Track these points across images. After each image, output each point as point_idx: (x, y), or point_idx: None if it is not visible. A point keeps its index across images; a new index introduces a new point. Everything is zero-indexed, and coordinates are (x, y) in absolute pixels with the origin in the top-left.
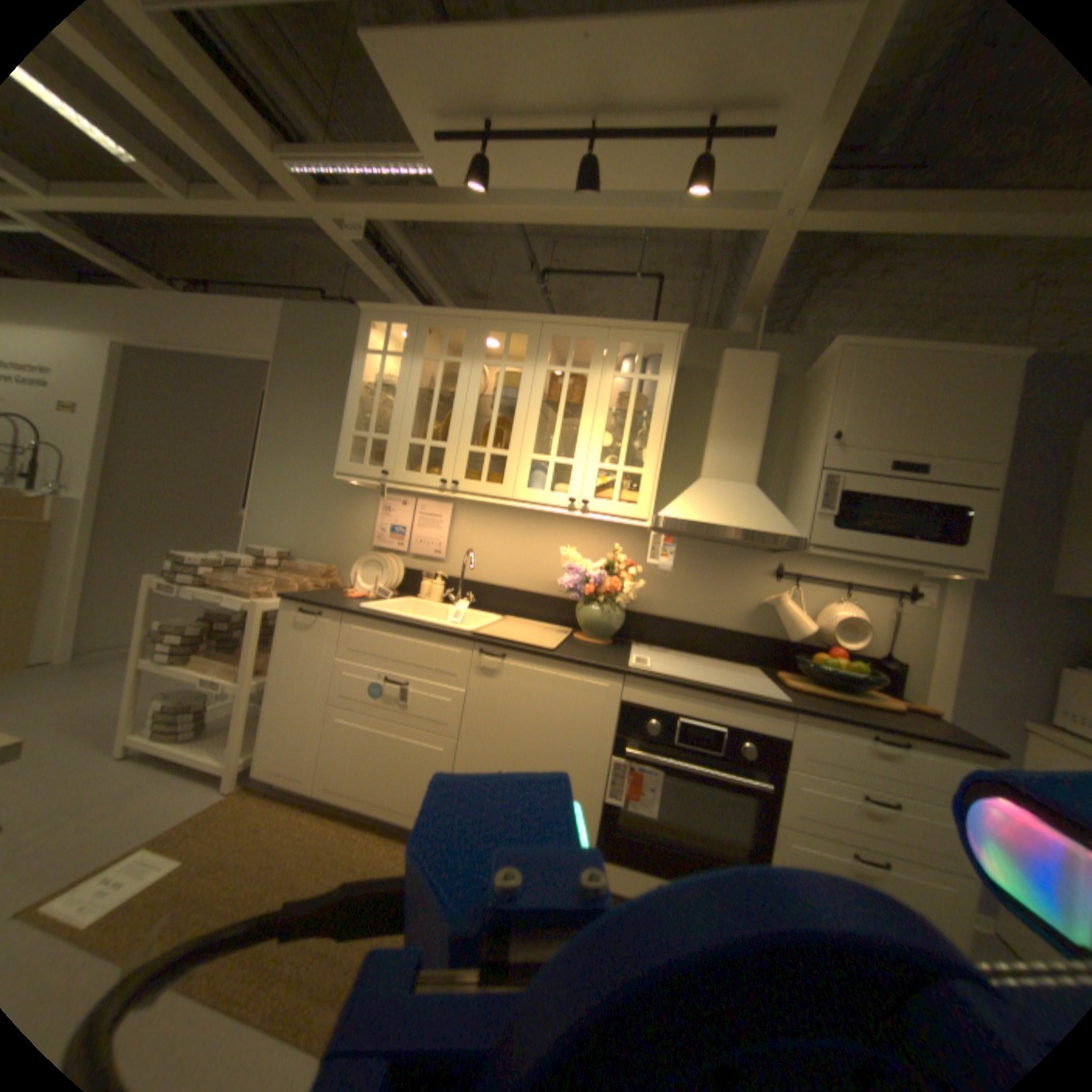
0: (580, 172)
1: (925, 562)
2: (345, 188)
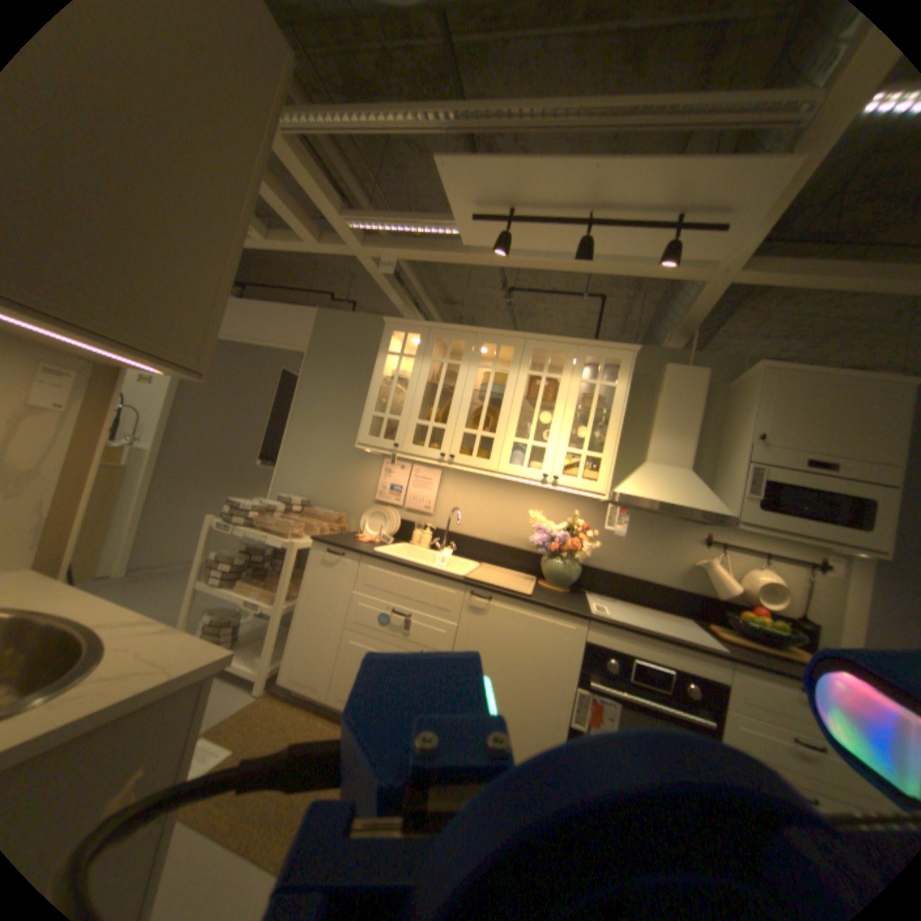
0: (579, 247)
1: (837, 542)
2: (384, 238)
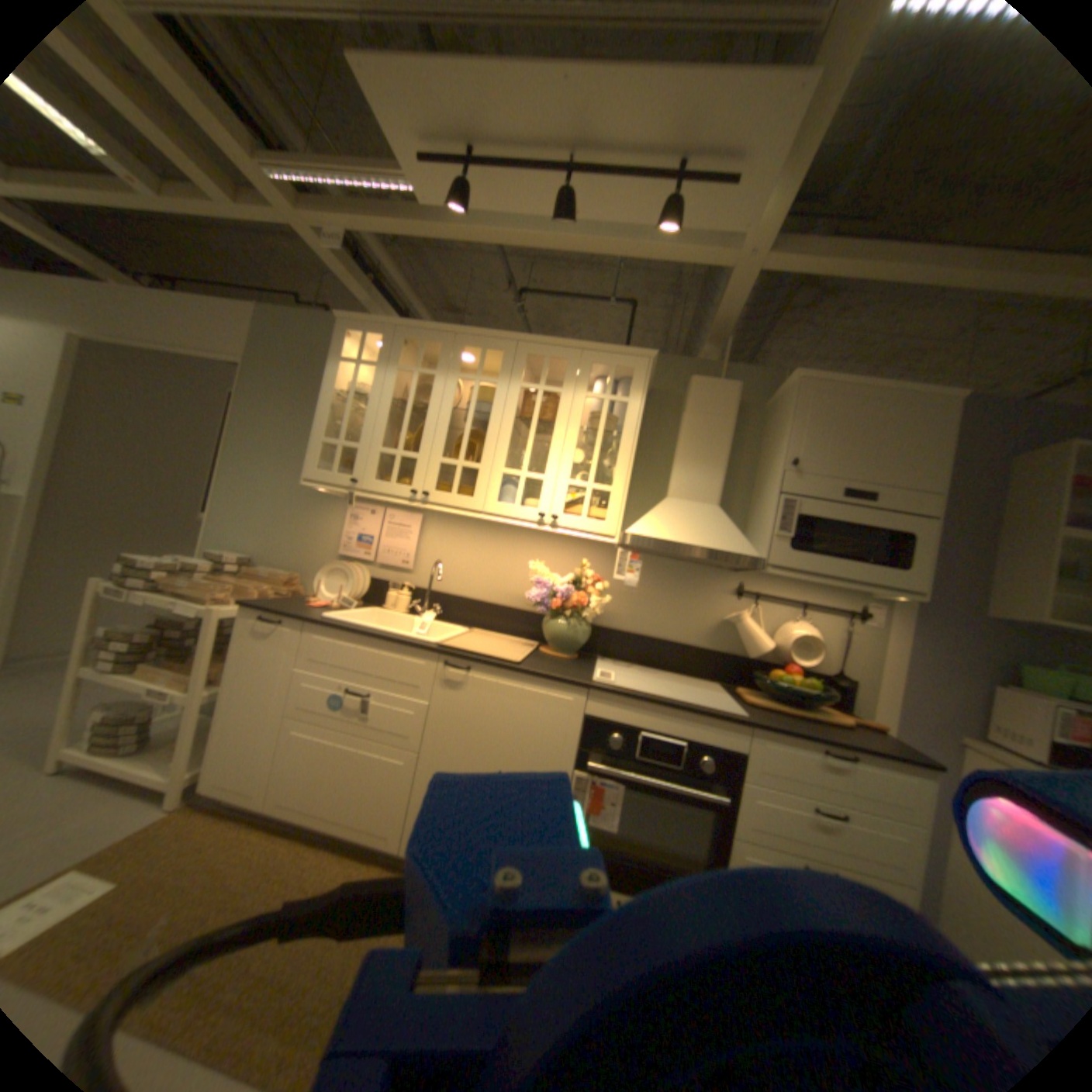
0: (558, 202)
1: (873, 584)
2: (325, 198)
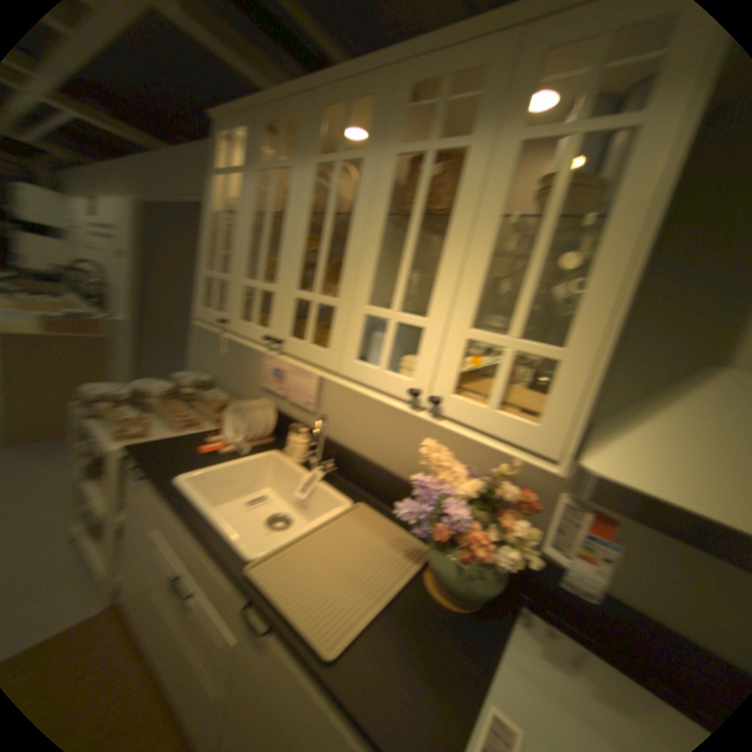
0: None
1: None
2: None
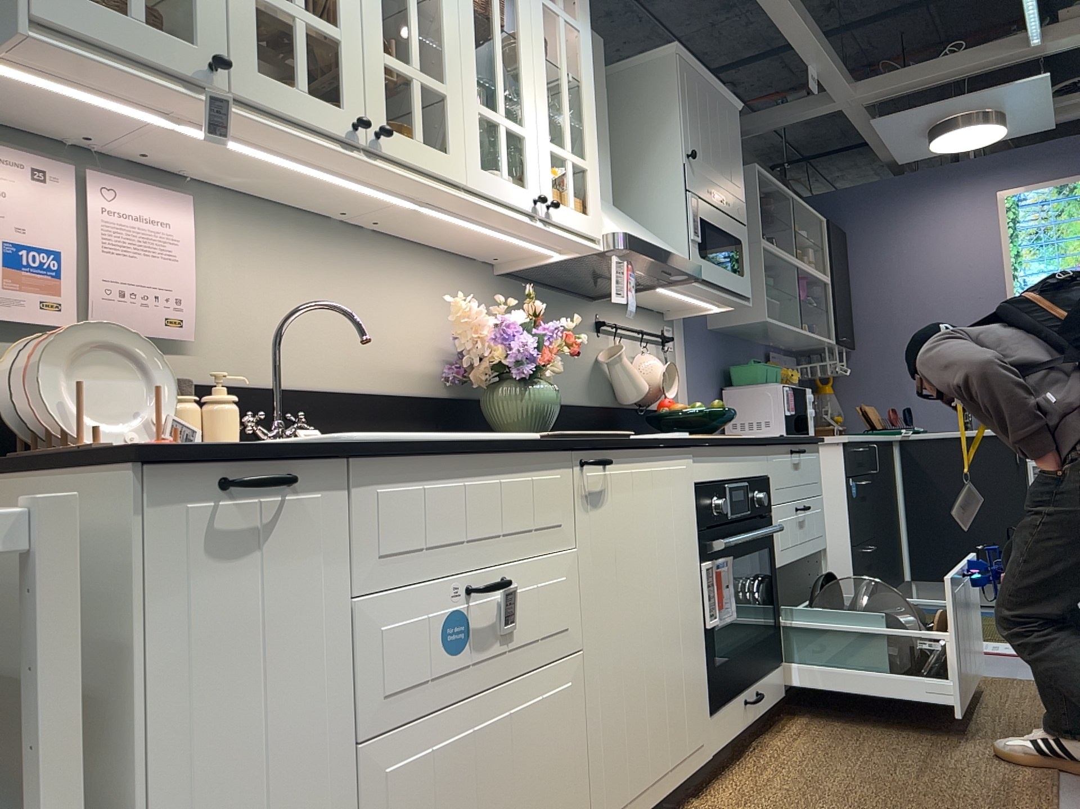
0: None
1: (732, 293)
2: None
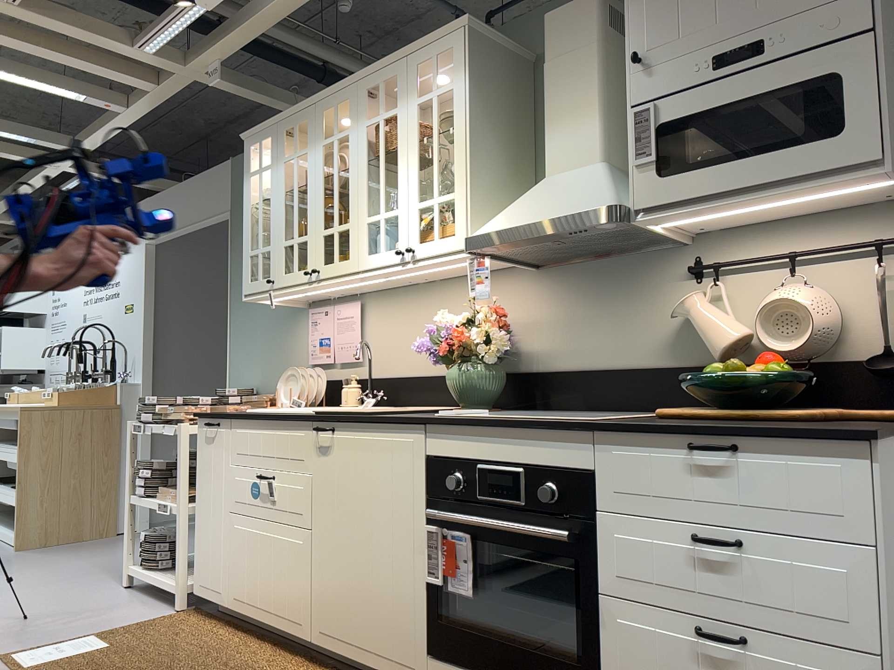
0: None
1: (792, 179)
2: (200, 47)
